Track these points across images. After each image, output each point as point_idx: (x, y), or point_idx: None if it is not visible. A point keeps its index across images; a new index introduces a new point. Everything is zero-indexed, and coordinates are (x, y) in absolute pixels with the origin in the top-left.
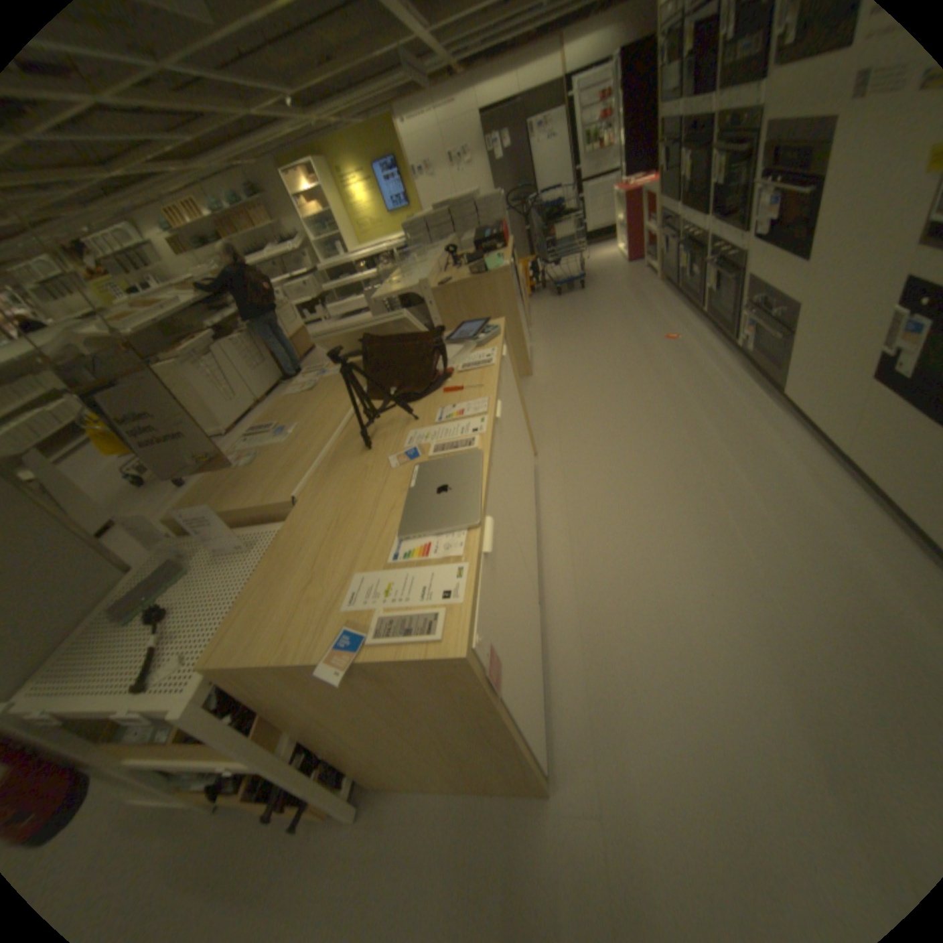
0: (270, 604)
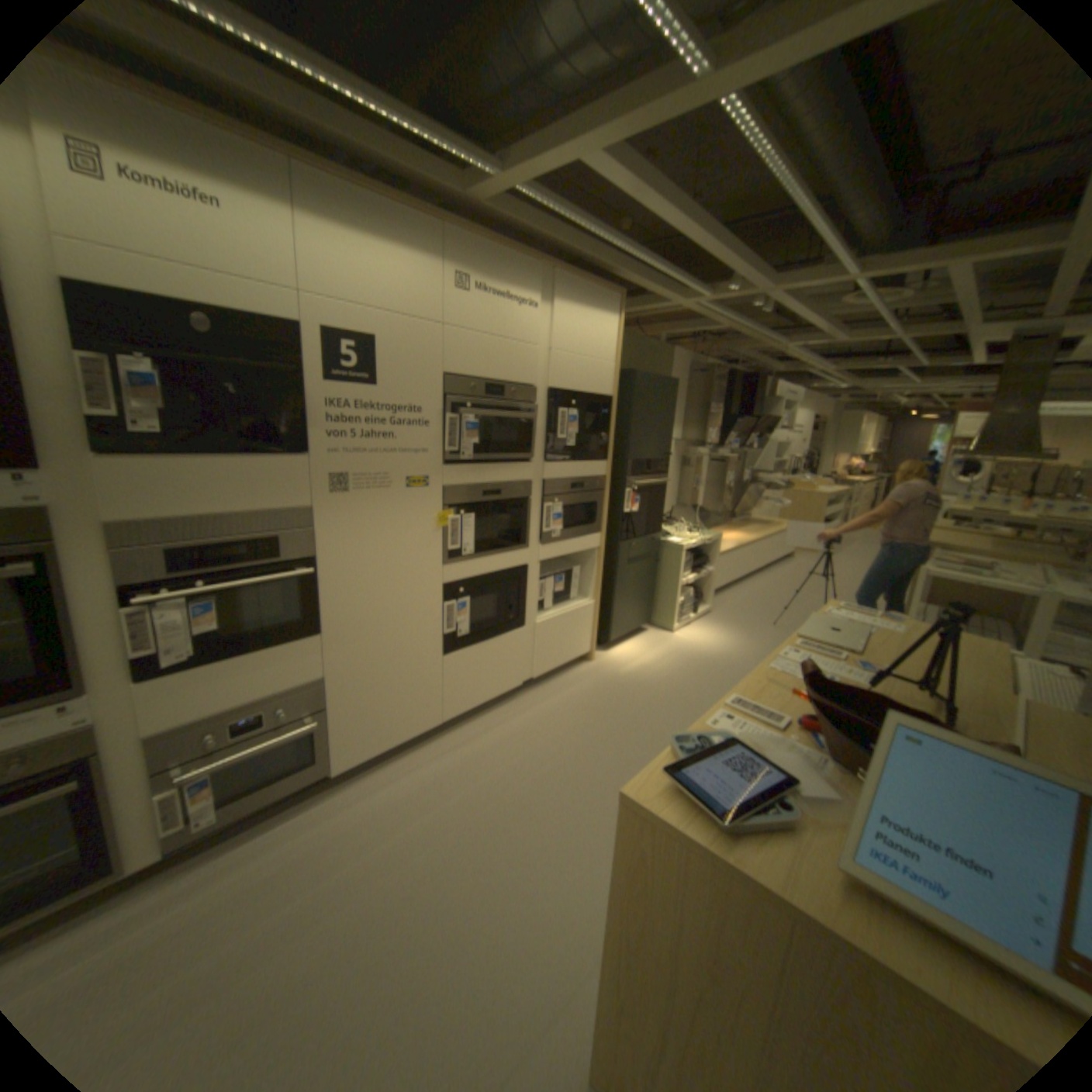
0: (970, 649)
